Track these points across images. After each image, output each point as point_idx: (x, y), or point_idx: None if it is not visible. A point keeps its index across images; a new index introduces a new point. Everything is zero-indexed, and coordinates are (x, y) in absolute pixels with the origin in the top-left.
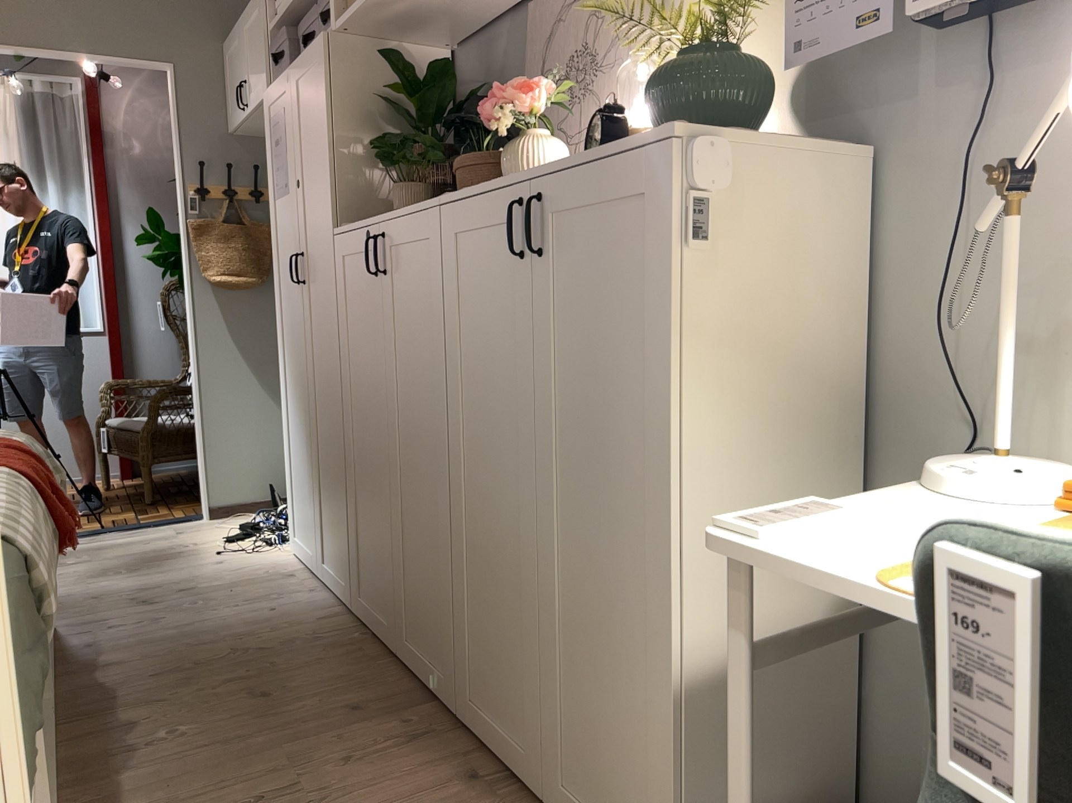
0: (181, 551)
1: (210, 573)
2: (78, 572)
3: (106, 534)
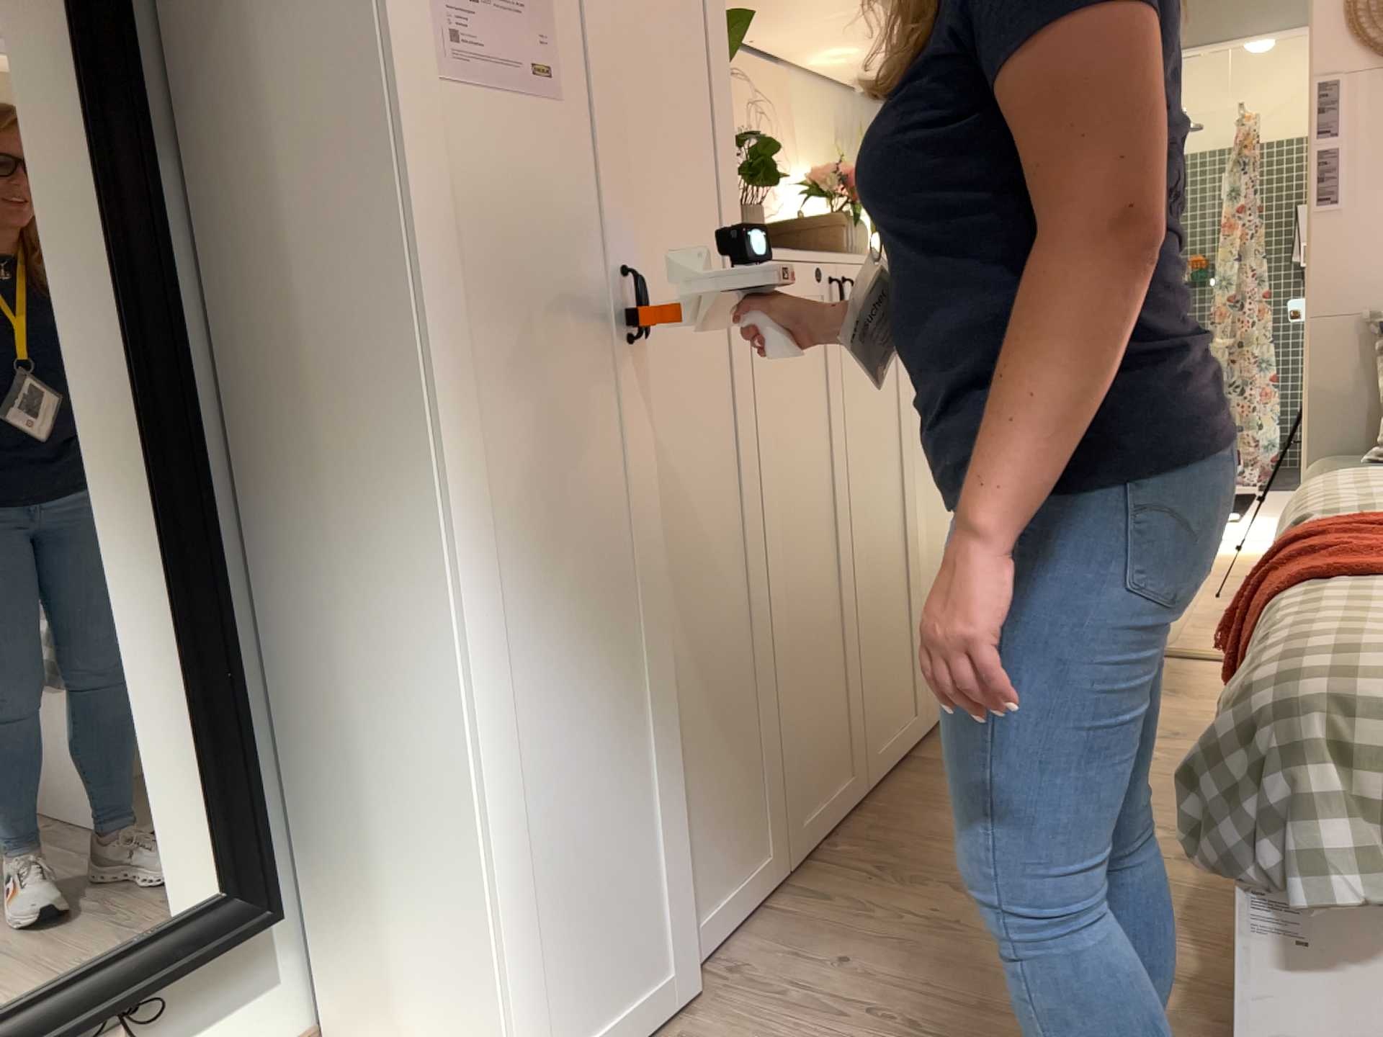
0: None
1: None
2: None
3: None
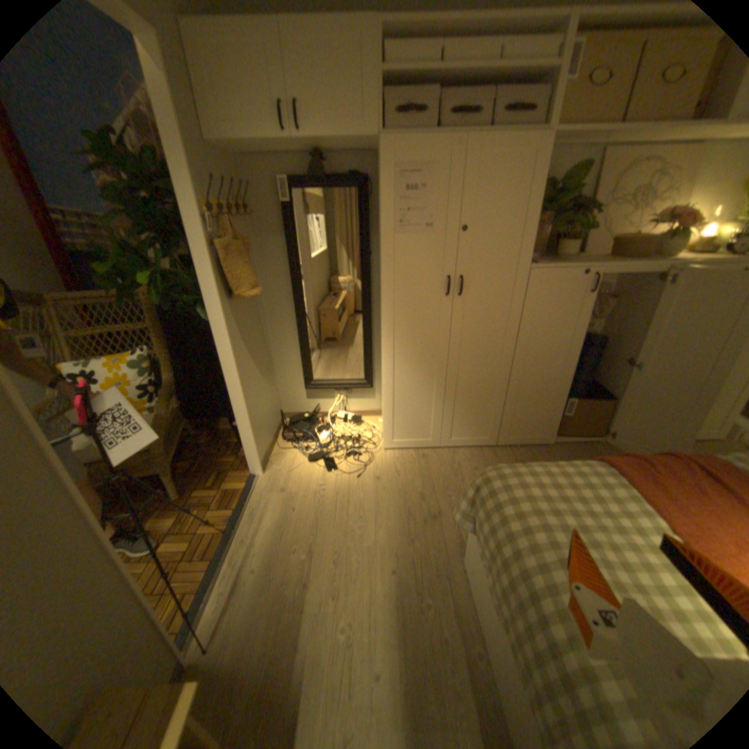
0: (334, 493)
1: (395, 484)
2: (338, 552)
3: (237, 533)
